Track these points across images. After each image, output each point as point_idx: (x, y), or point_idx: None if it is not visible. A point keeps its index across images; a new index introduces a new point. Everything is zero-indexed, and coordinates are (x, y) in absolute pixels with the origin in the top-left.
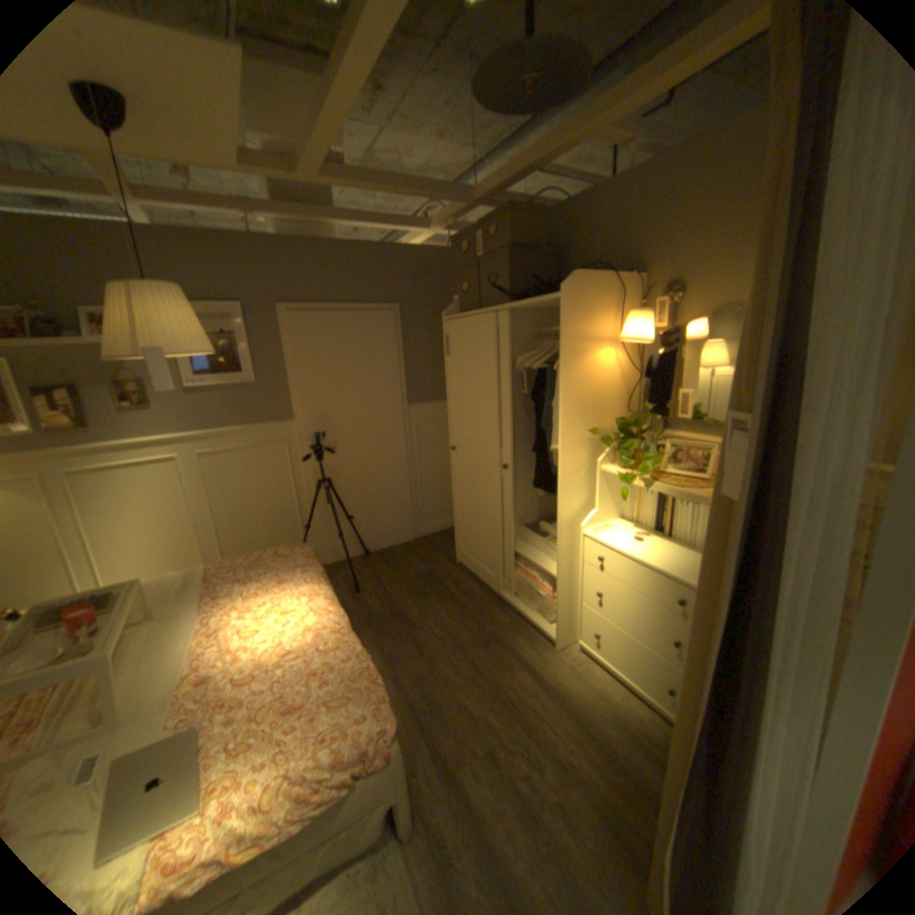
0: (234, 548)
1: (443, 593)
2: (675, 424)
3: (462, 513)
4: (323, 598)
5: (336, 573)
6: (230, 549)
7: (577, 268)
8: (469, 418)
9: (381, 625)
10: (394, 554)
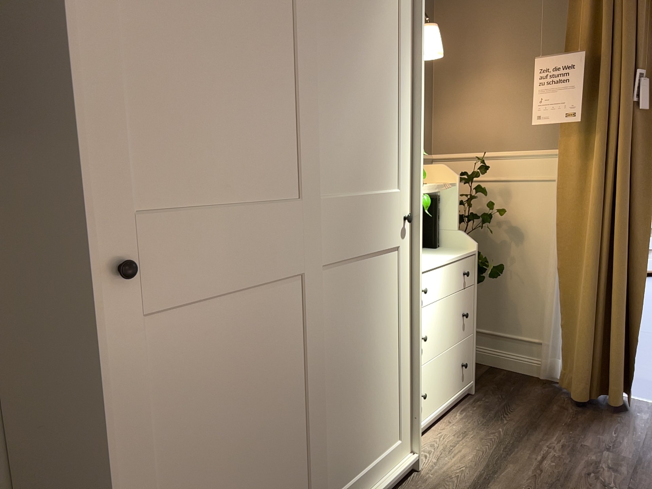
0: None
1: None
2: None
3: None
4: None
5: None
6: None
7: None
8: (212, 126)
9: None
10: None
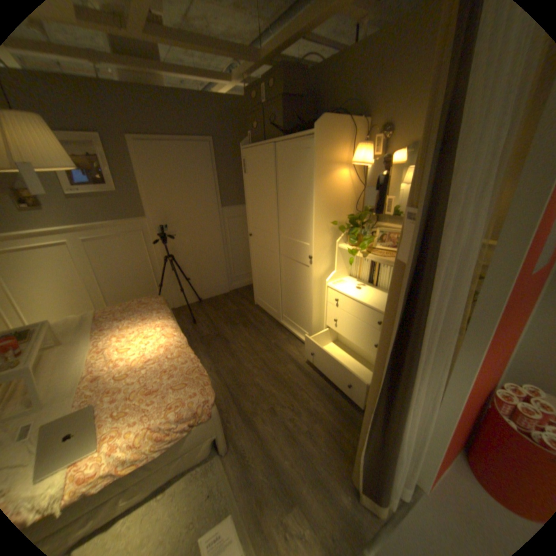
0: (113, 299)
1: (246, 322)
2: (383, 218)
3: (257, 274)
4: (170, 328)
5: (181, 313)
6: (111, 300)
7: (326, 112)
8: (259, 215)
9: (209, 341)
10: (217, 300)
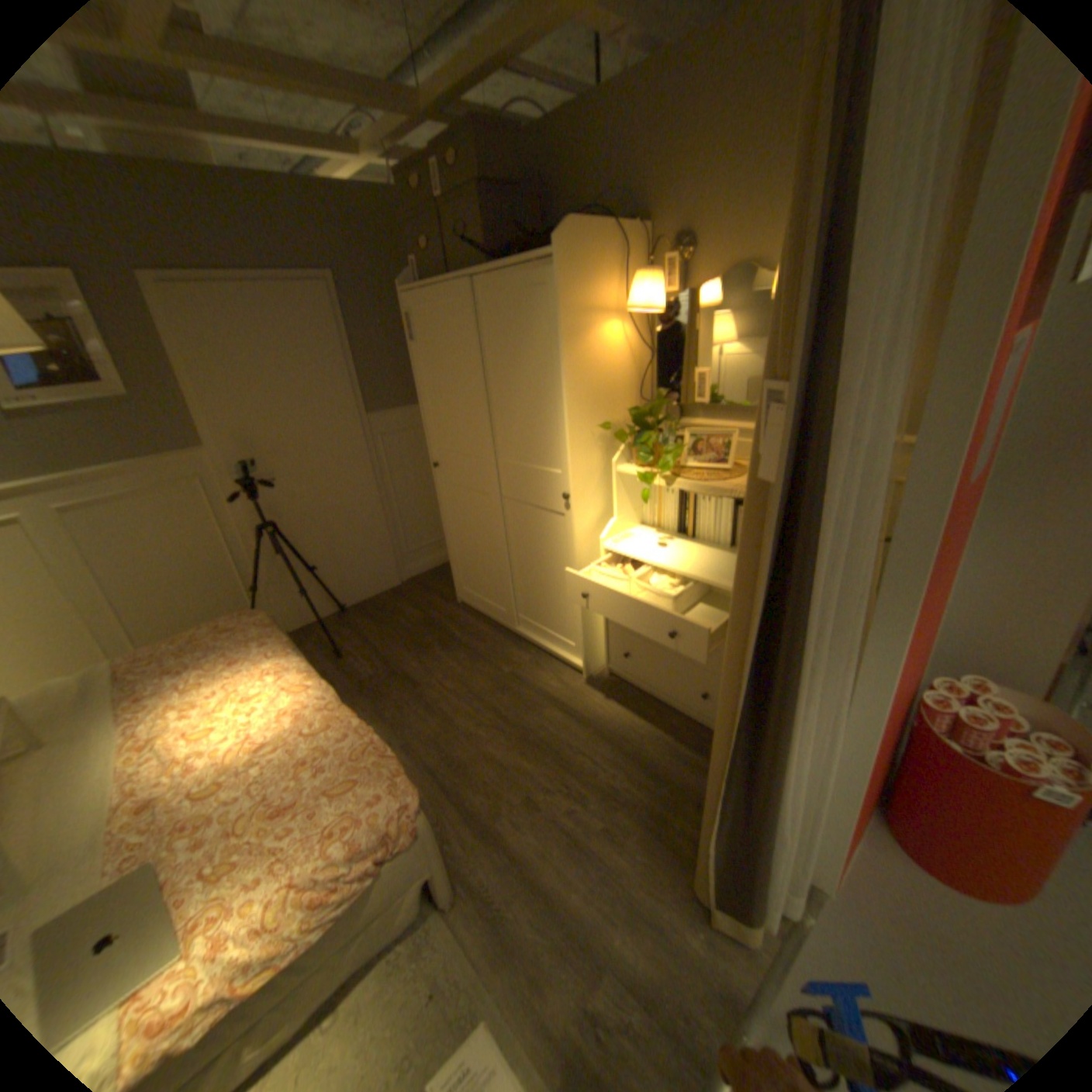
0: (150, 631)
1: (447, 640)
2: (692, 410)
3: (457, 543)
4: (295, 672)
5: (305, 640)
6: (144, 633)
7: (569, 213)
8: (451, 424)
9: (376, 690)
10: (378, 605)
